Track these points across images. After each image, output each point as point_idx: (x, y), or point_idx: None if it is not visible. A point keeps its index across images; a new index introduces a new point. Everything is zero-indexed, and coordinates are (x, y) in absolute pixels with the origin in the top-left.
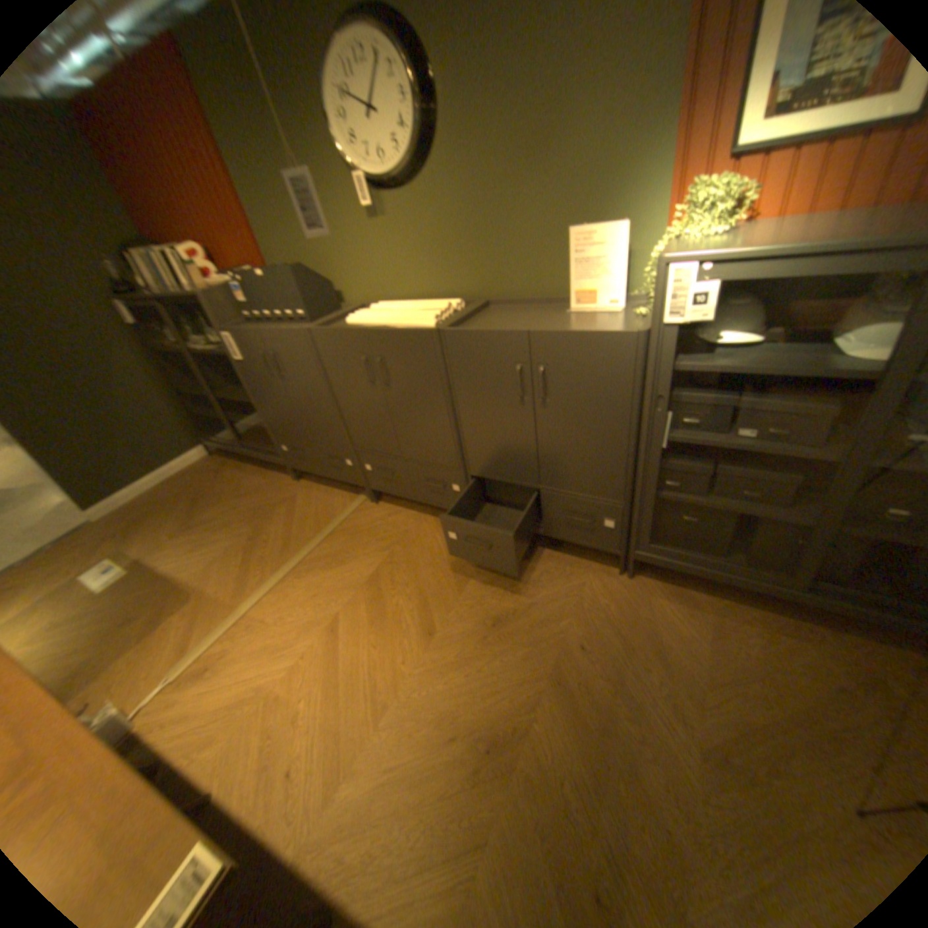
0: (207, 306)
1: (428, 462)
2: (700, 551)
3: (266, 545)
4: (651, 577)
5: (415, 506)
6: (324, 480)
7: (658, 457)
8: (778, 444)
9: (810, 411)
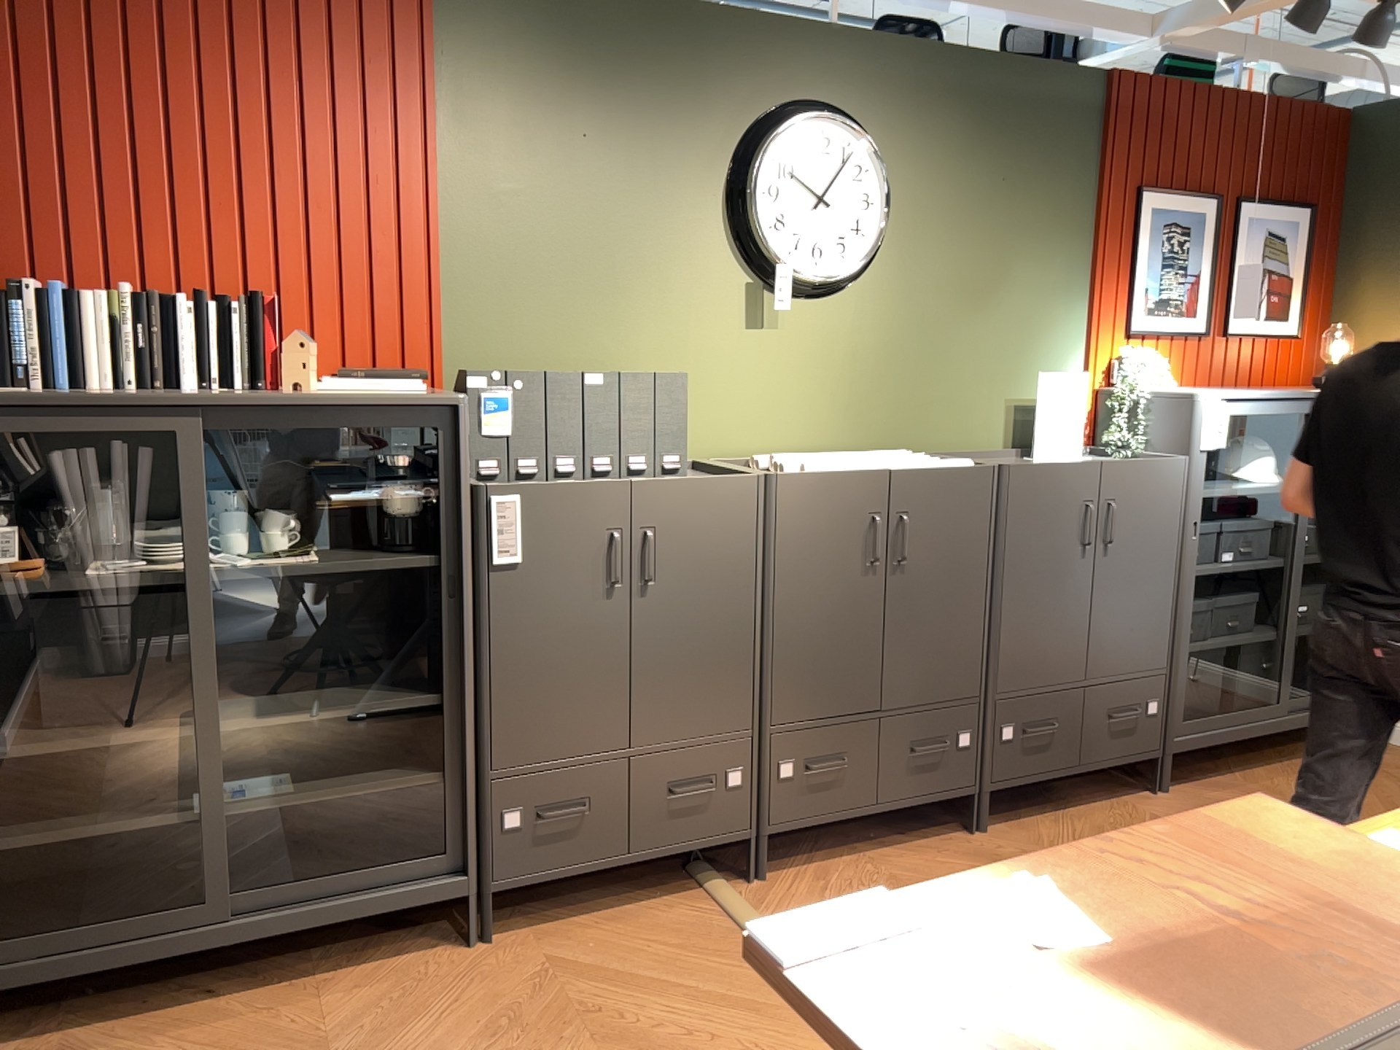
0: (463, 429)
1: (927, 703)
2: (1199, 722)
3: (700, 1041)
4: (1173, 784)
5: (825, 853)
6: (548, 912)
7: (1193, 593)
8: (1248, 562)
9: (1260, 525)
